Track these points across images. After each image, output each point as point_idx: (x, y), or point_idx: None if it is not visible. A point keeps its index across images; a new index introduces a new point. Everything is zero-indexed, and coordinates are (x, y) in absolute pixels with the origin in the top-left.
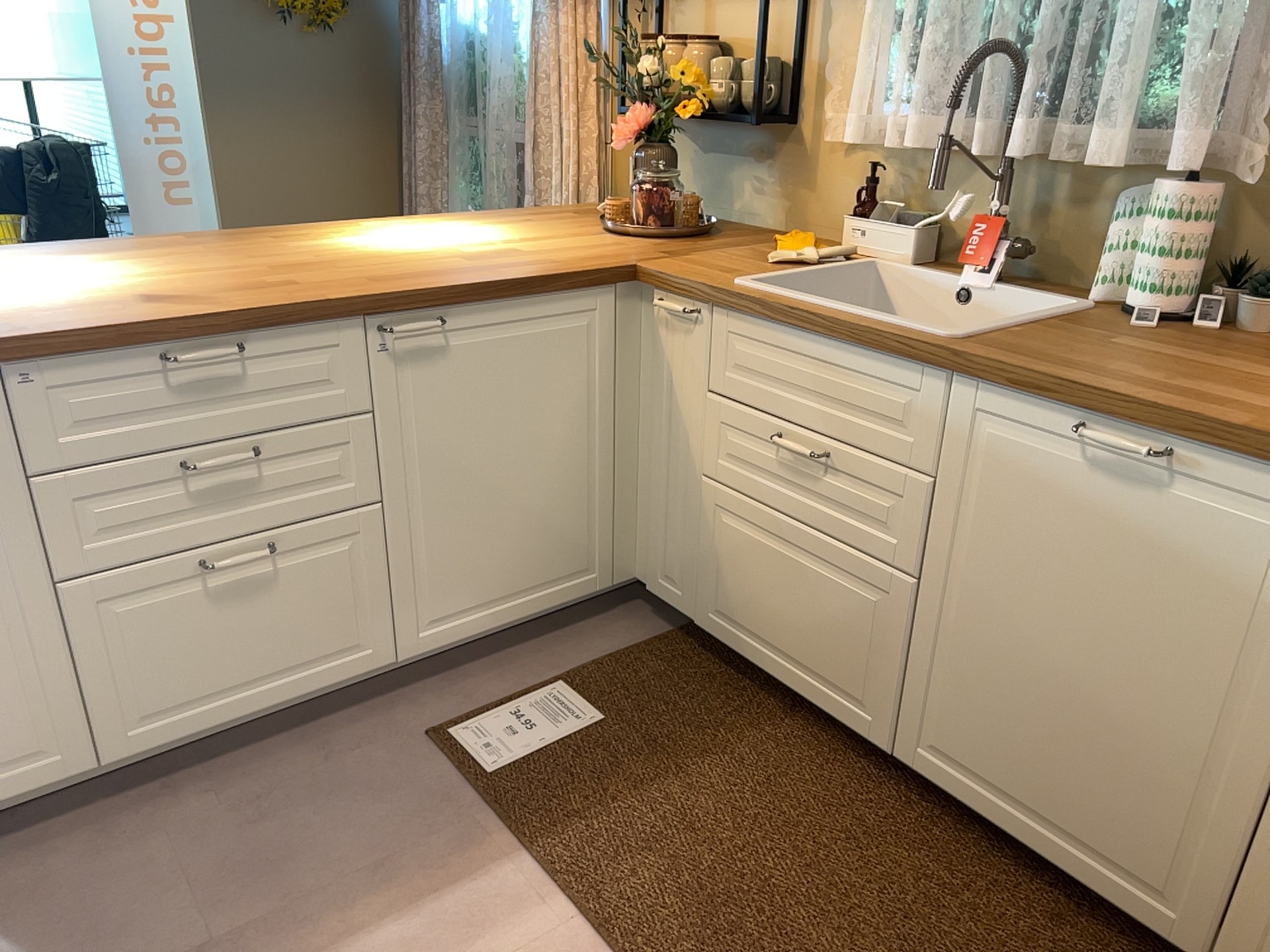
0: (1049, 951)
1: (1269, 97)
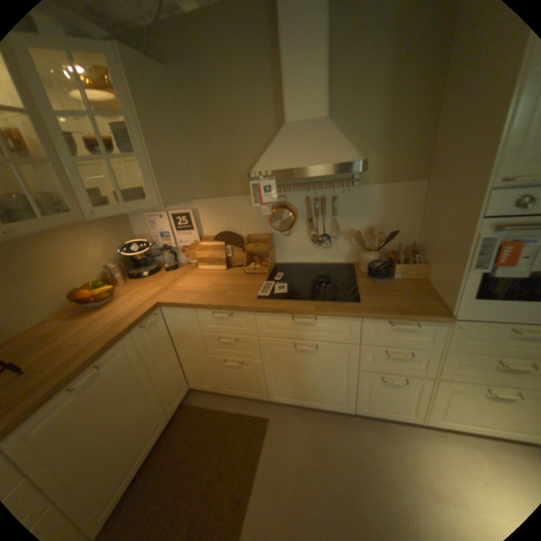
0: (166, 460)
1: None
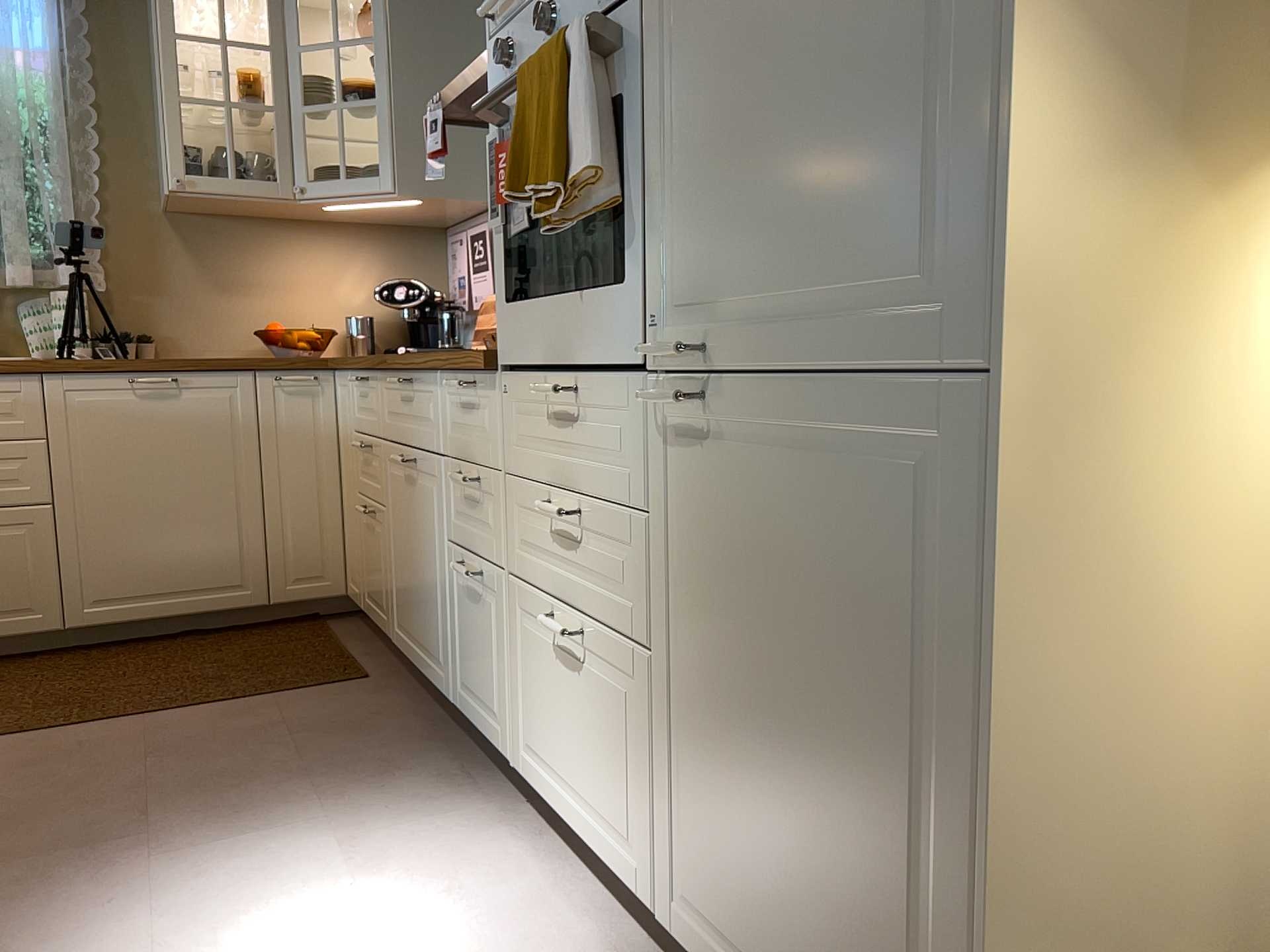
0: (211, 645)
1: (92, 251)
